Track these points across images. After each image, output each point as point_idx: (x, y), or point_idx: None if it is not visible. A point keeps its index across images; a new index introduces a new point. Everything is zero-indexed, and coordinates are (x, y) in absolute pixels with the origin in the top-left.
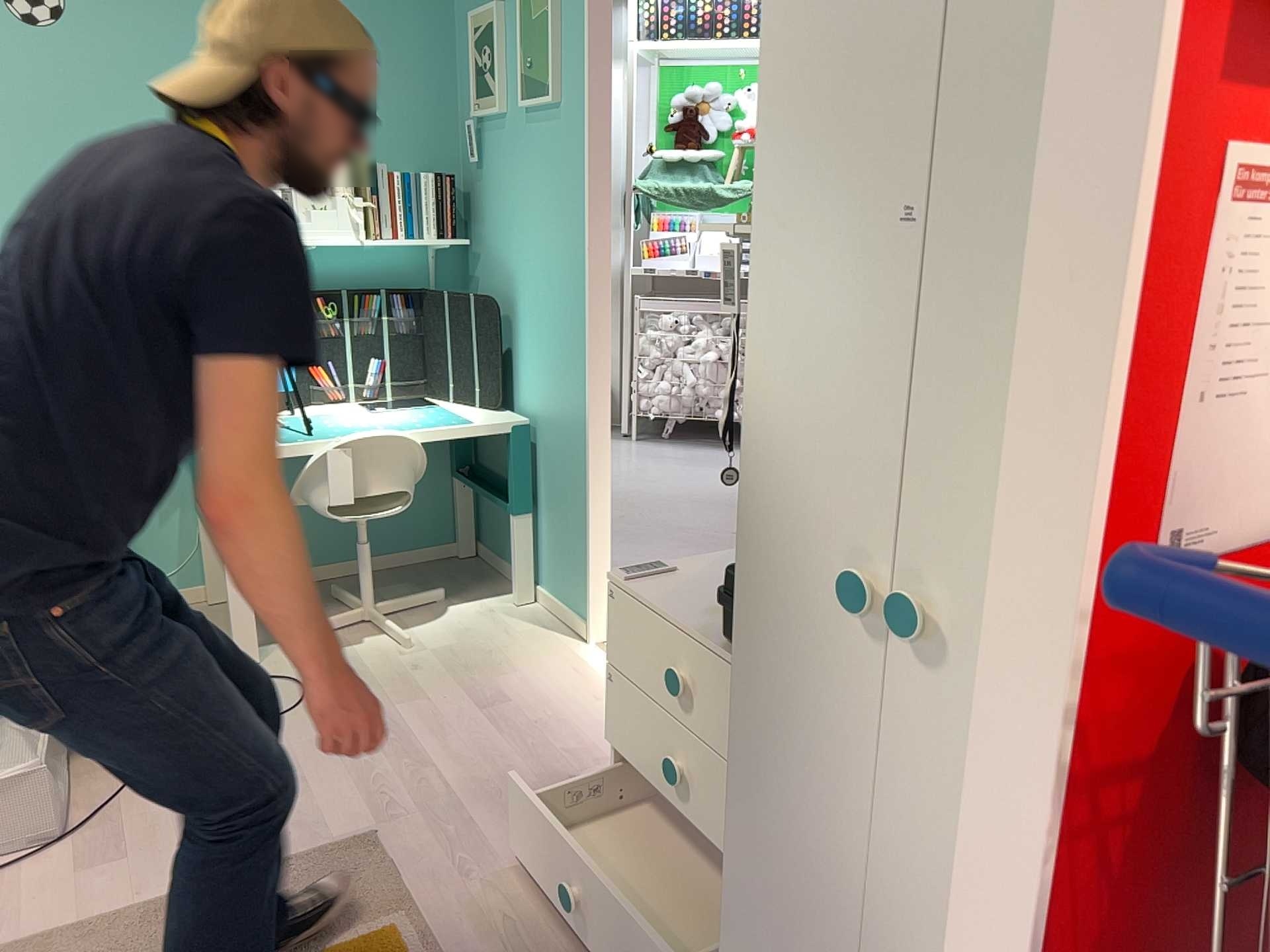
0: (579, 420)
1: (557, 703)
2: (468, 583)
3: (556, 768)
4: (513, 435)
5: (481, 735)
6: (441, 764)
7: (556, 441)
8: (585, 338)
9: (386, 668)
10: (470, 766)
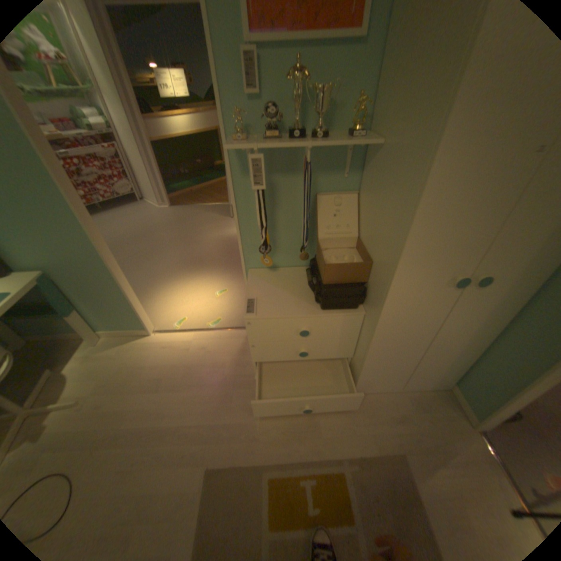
0: (93, 259)
1: (177, 363)
2: (50, 355)
3: (216, 381)
4: (41, 284)
5: (174, 399)
6: (181, 423)
7: (75, 273)
8: (75, 219)
9: (83, 421)
10: (191, 411)
